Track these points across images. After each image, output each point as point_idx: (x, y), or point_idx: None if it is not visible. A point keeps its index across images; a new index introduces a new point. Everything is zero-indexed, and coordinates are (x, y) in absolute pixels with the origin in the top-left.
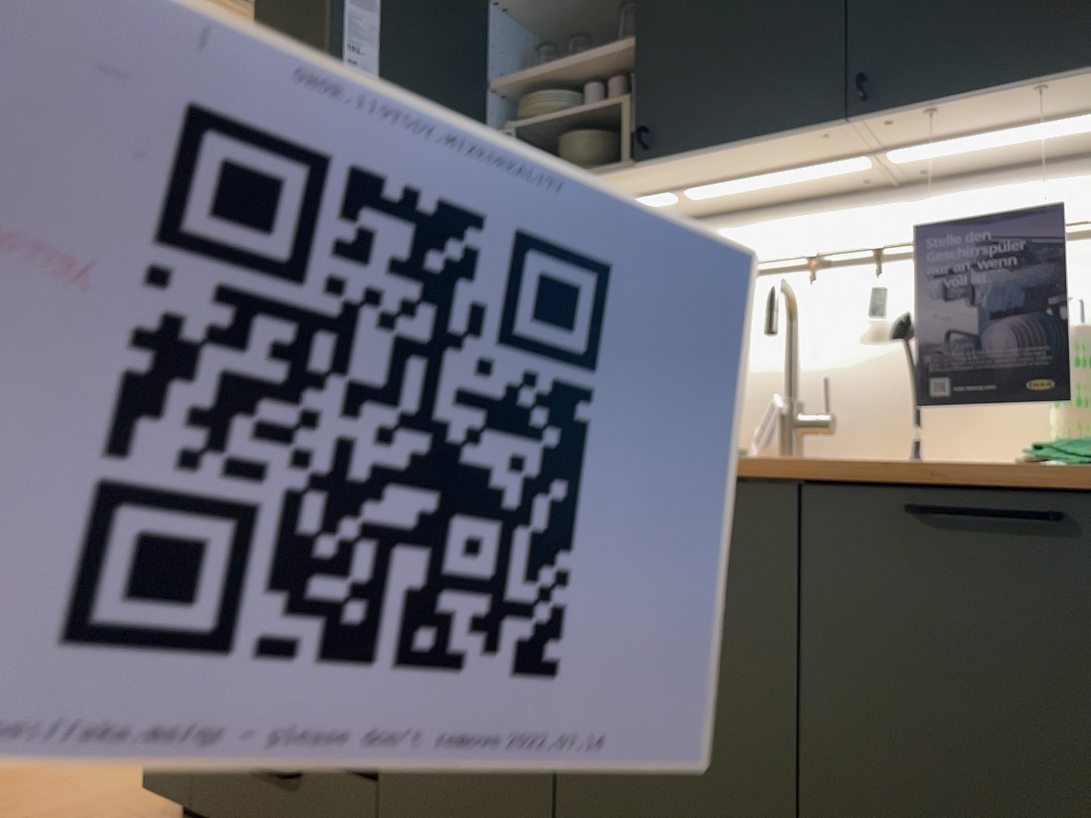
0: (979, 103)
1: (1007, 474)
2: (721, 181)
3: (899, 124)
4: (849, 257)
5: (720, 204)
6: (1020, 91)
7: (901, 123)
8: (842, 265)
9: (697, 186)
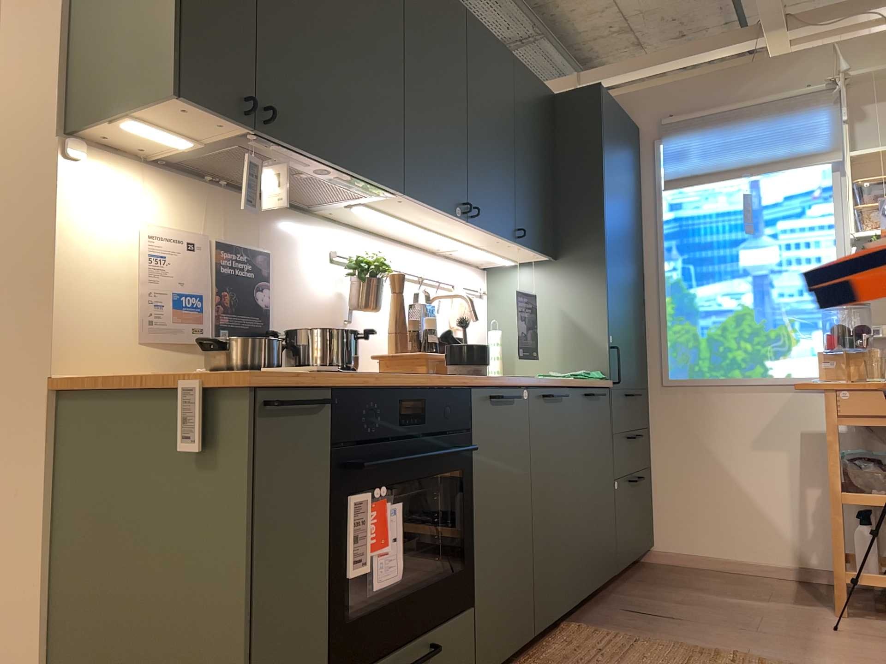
0: (525, 250)
1: (591, 383)
2: (443, 233)
3: (509, 246)
4: (427, 280)
5: (395, 232)
6: (534, 252)
7: (510, 246)
8: (415, 282)
9: (436, 231)
